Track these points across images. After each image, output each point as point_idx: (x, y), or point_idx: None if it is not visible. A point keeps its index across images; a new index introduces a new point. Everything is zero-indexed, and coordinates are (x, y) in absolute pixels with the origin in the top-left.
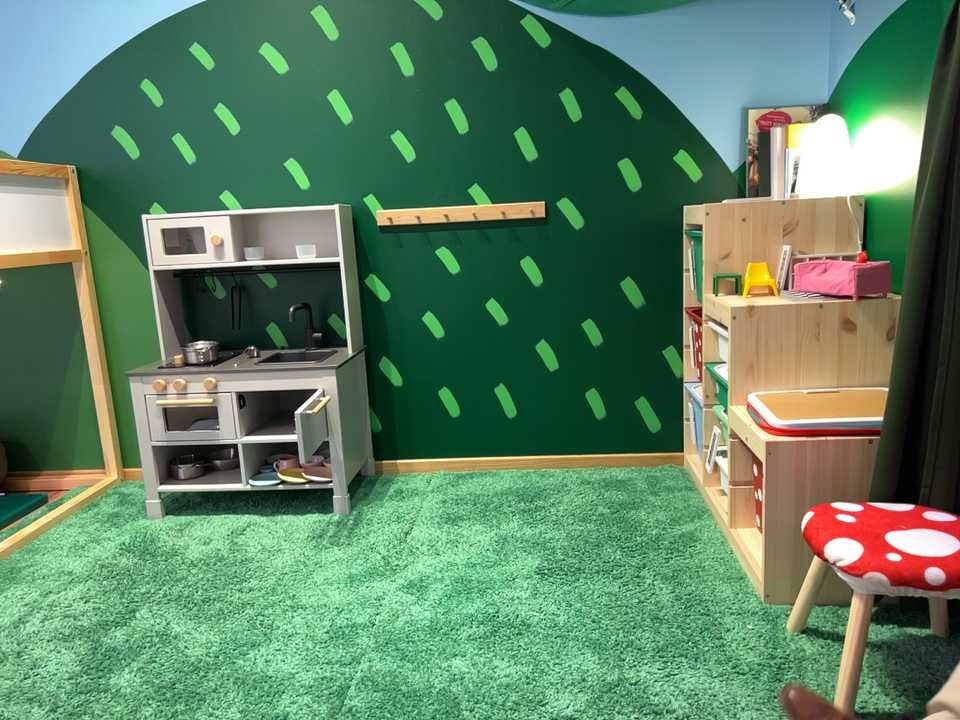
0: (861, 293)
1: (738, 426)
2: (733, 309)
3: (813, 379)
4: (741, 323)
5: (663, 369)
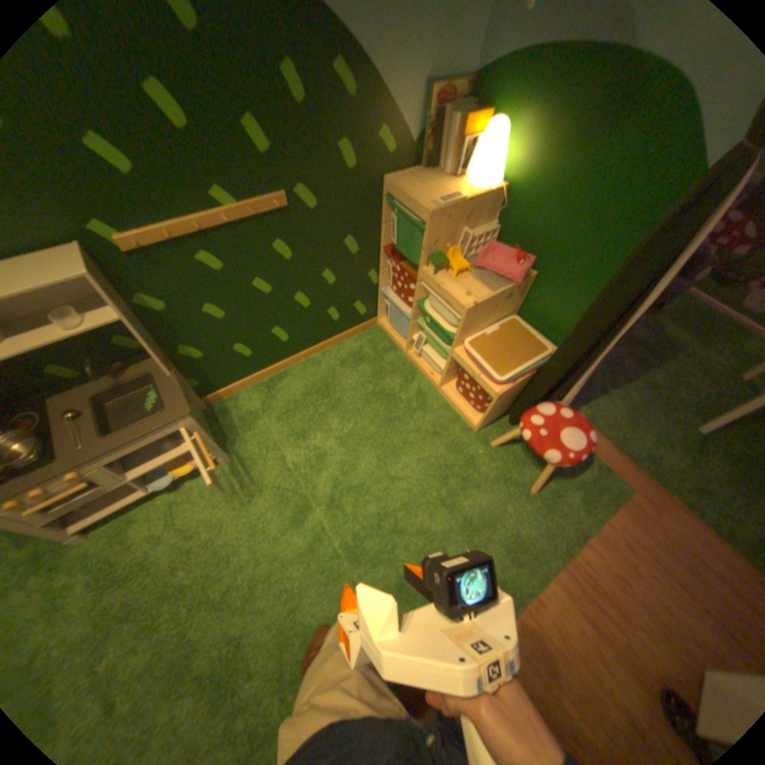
0: (523, 282)
1: (462, 363)
2: (467, 309)
3: (488, 324)
4: (470, 315)
5: (368, 284)
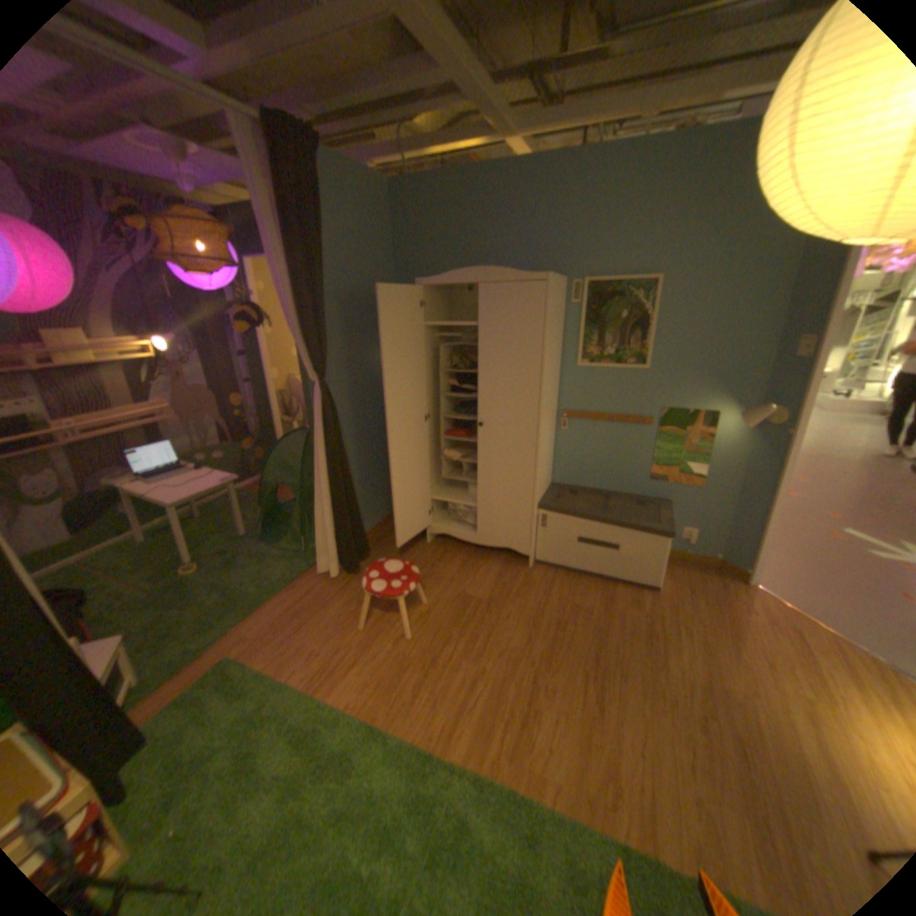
0: None
1: None
2: None
3: None
4: None
5: None
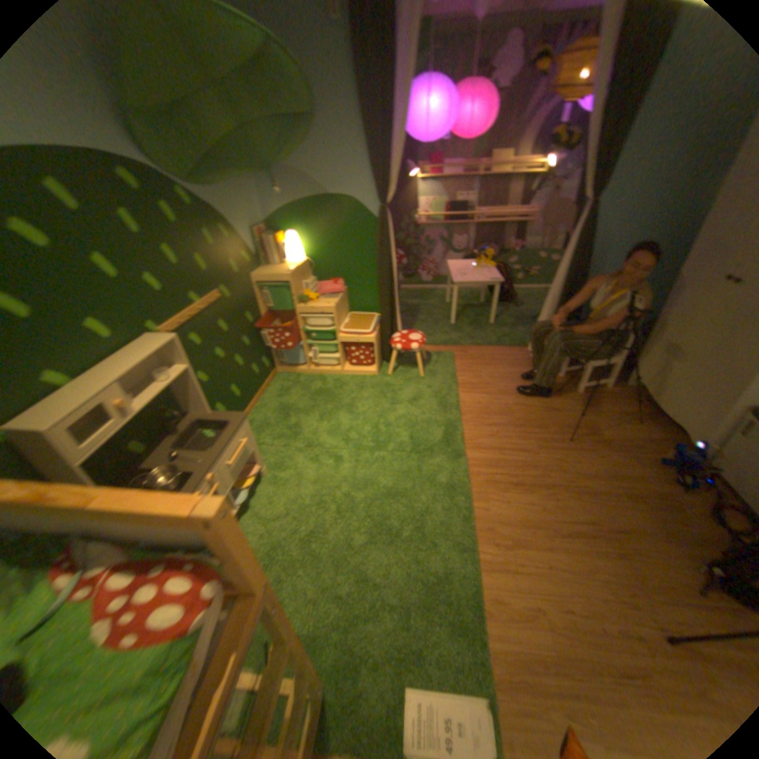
0: (343, 290)
1: (345, 340)
2: (332, 307)
3: (342, 319)
4: (335, 311)
5: (262, 342)
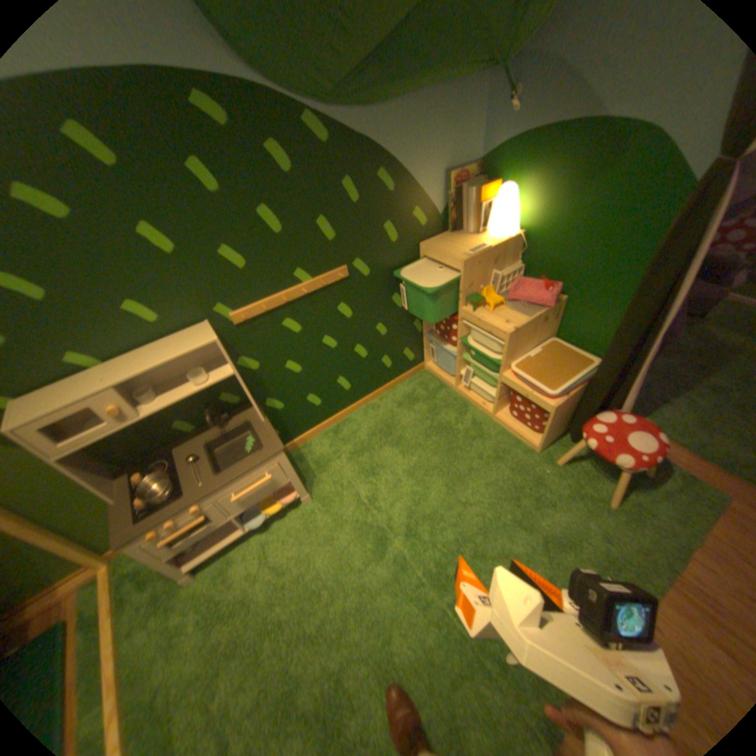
0: (555, 305)
1: (512, 385)
2: (509, 334)
3: (530, 348)
4: (512, 339)
5: (413, 332)
